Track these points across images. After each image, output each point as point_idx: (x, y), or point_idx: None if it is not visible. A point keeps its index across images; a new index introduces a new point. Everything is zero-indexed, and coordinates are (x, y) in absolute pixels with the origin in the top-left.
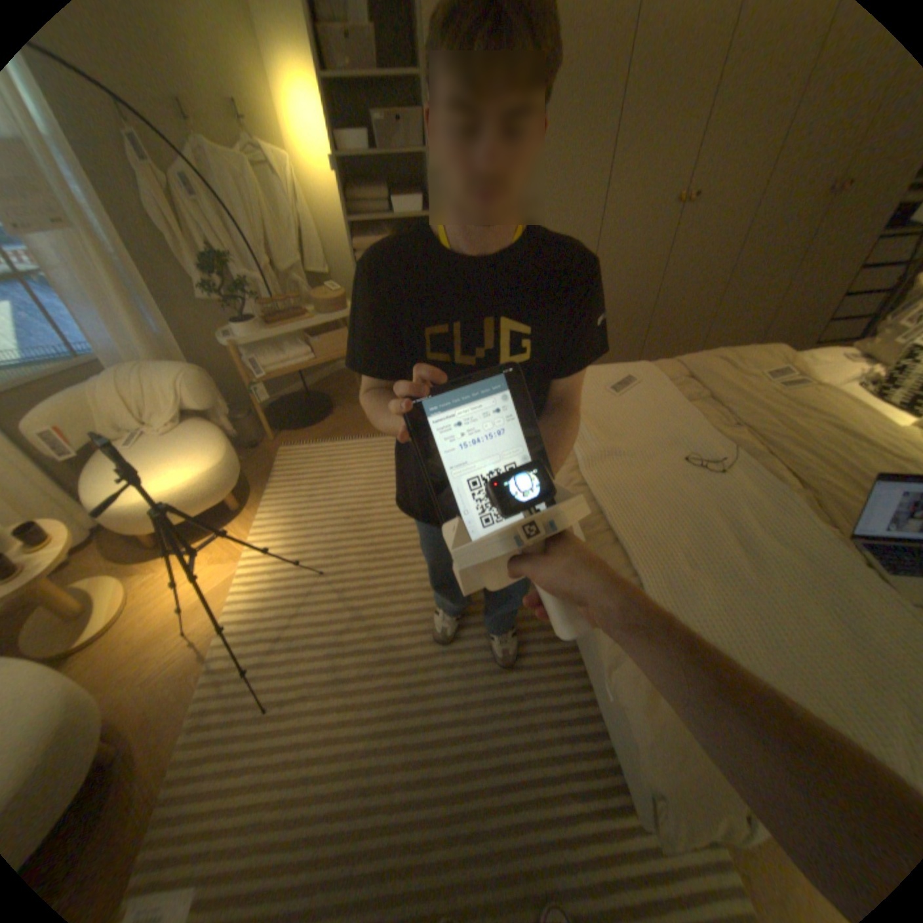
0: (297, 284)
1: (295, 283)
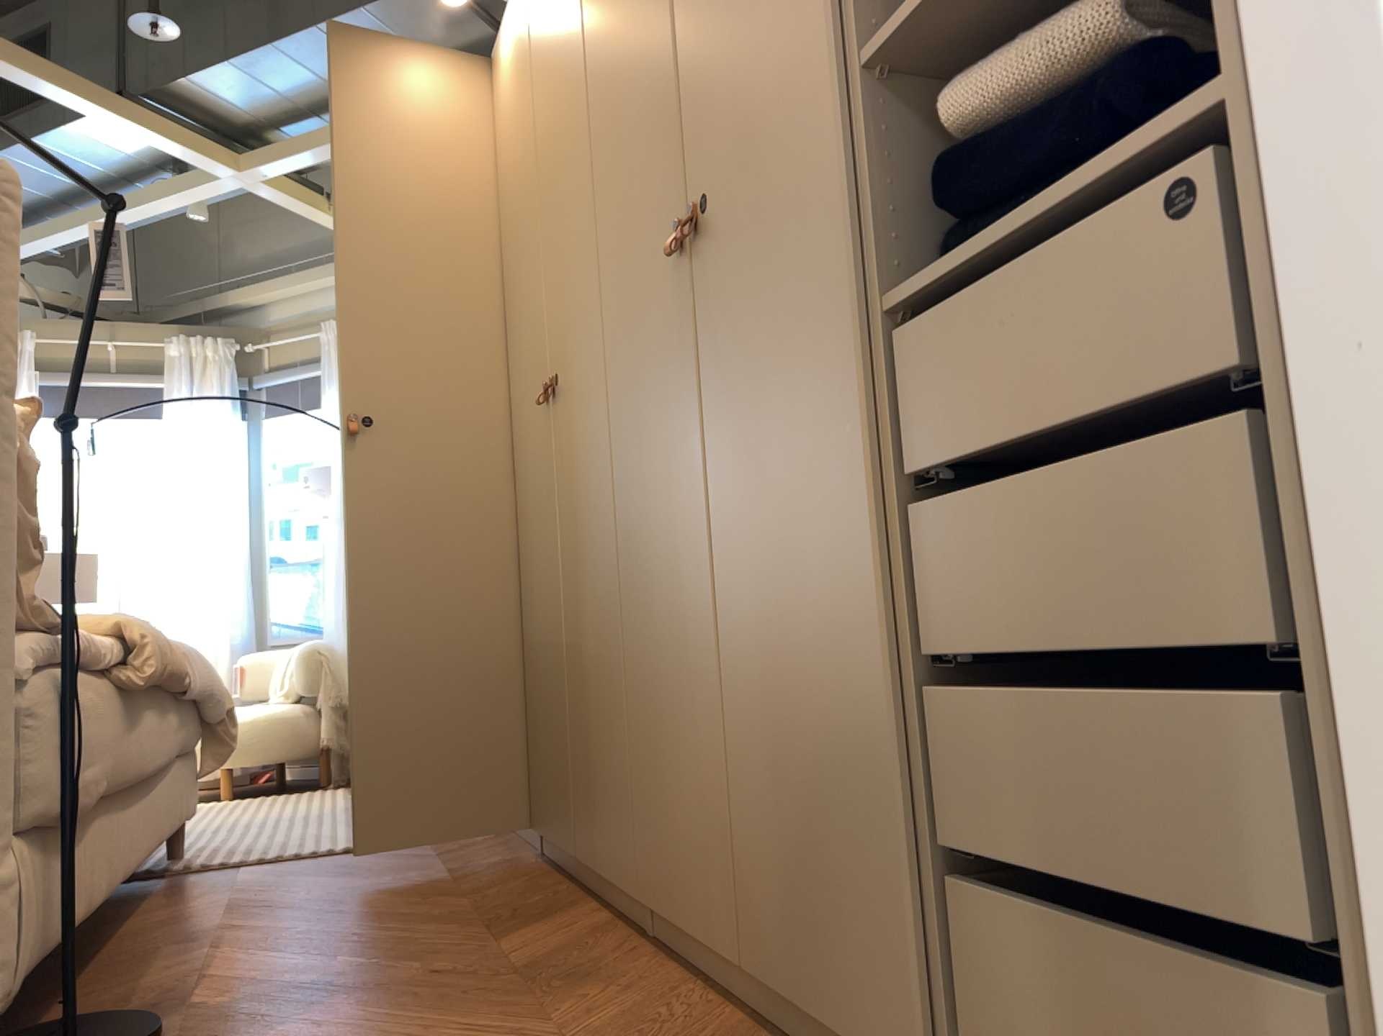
0: None
1: None
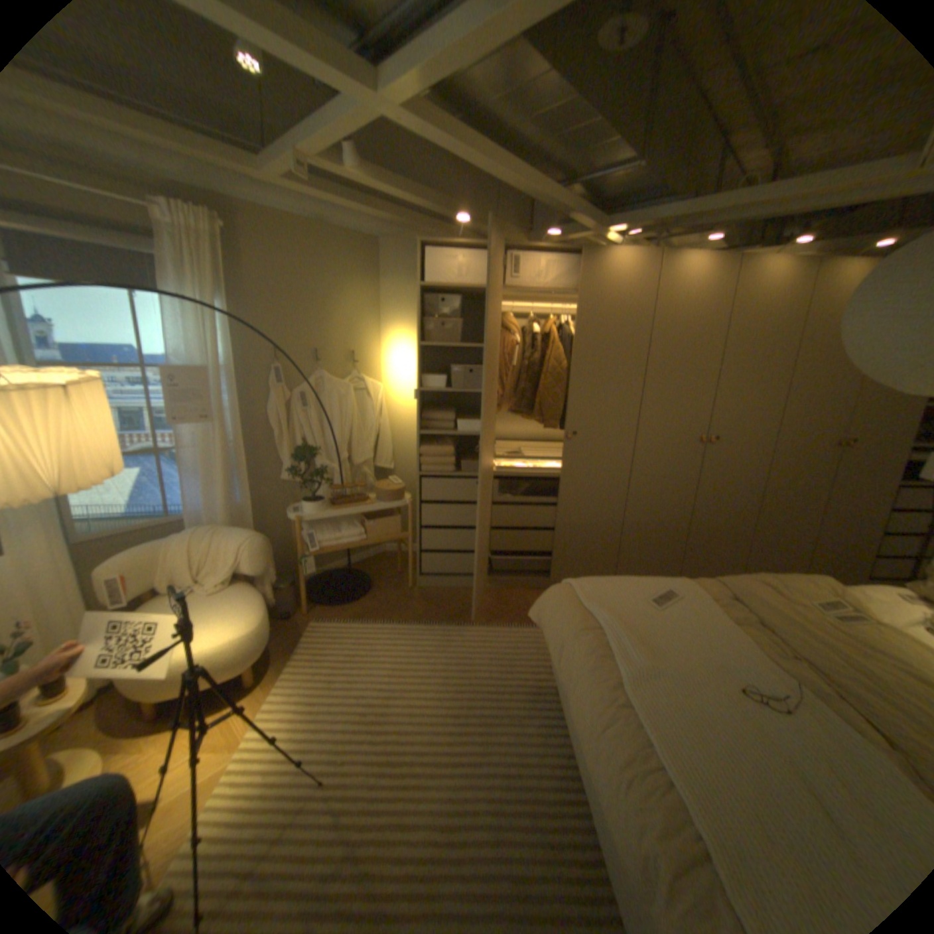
0: (366, 474)
1: (364, 473)
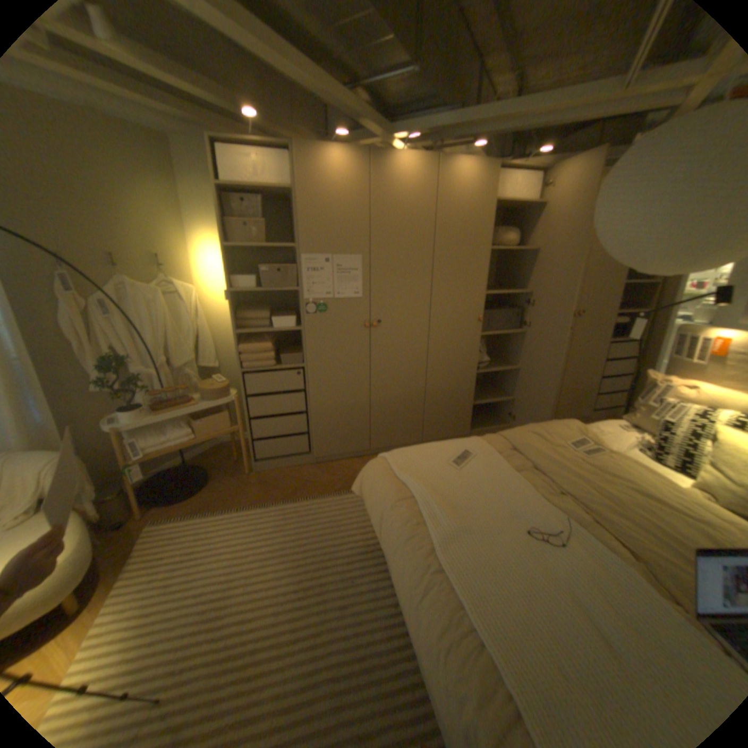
0: (189, 376)
1: (187, 375)
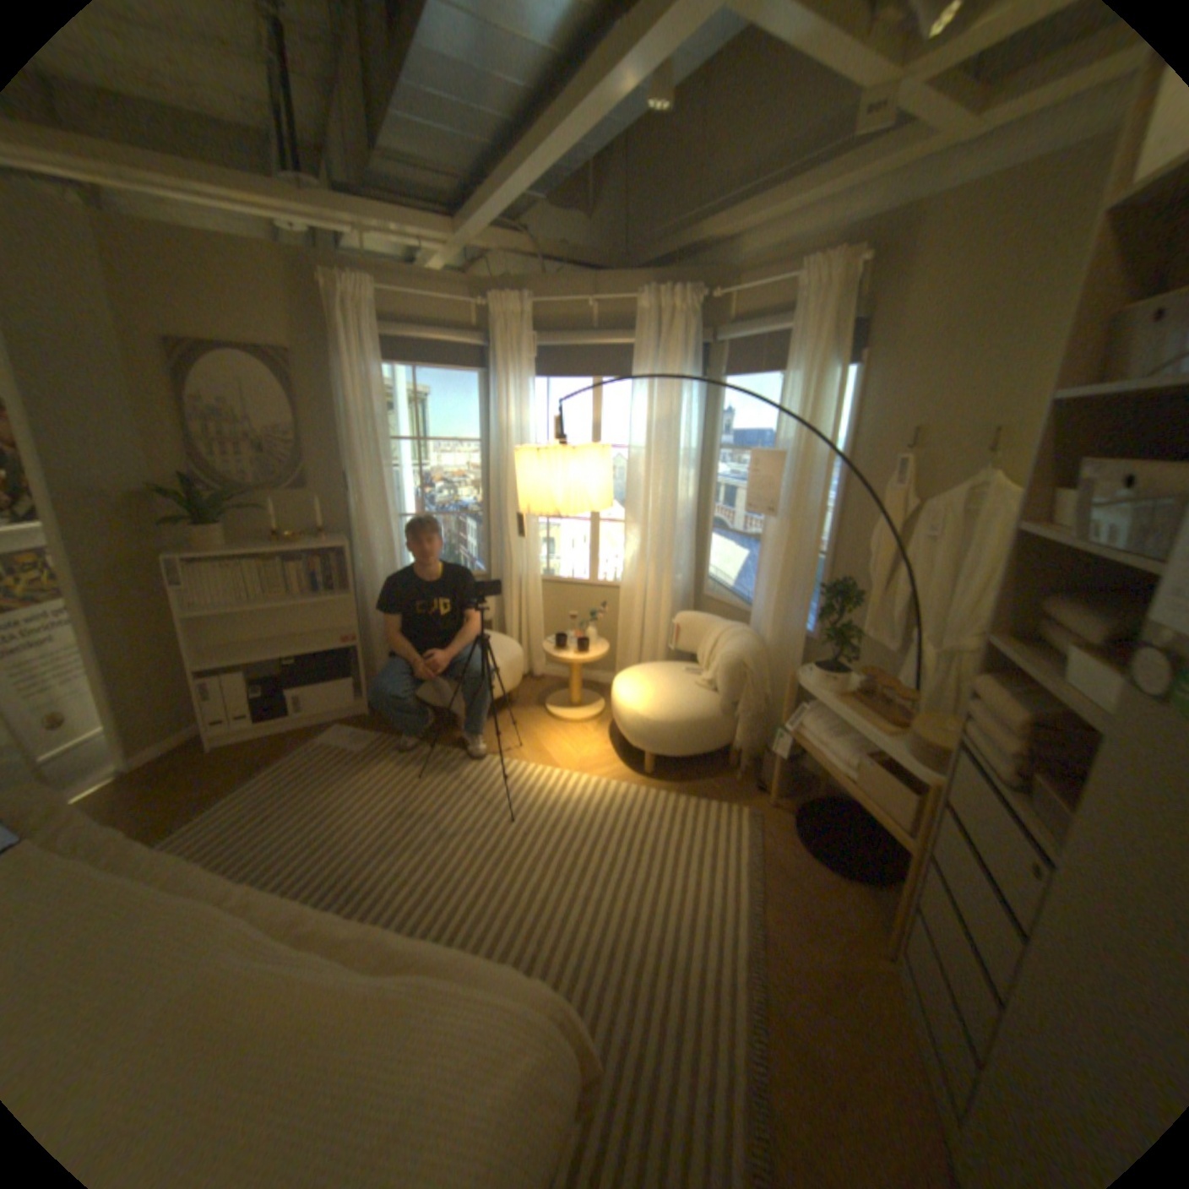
0: None
1: None
